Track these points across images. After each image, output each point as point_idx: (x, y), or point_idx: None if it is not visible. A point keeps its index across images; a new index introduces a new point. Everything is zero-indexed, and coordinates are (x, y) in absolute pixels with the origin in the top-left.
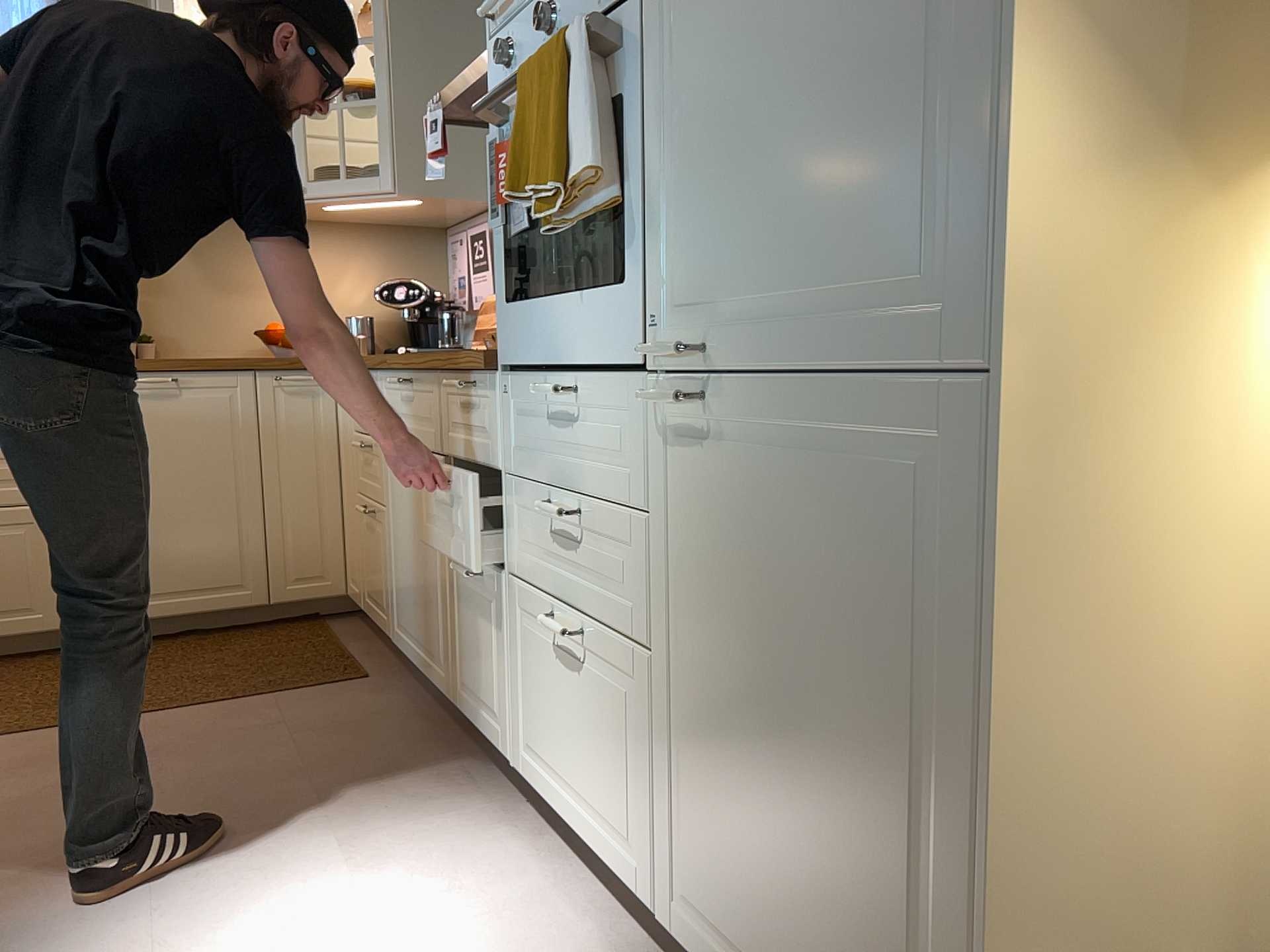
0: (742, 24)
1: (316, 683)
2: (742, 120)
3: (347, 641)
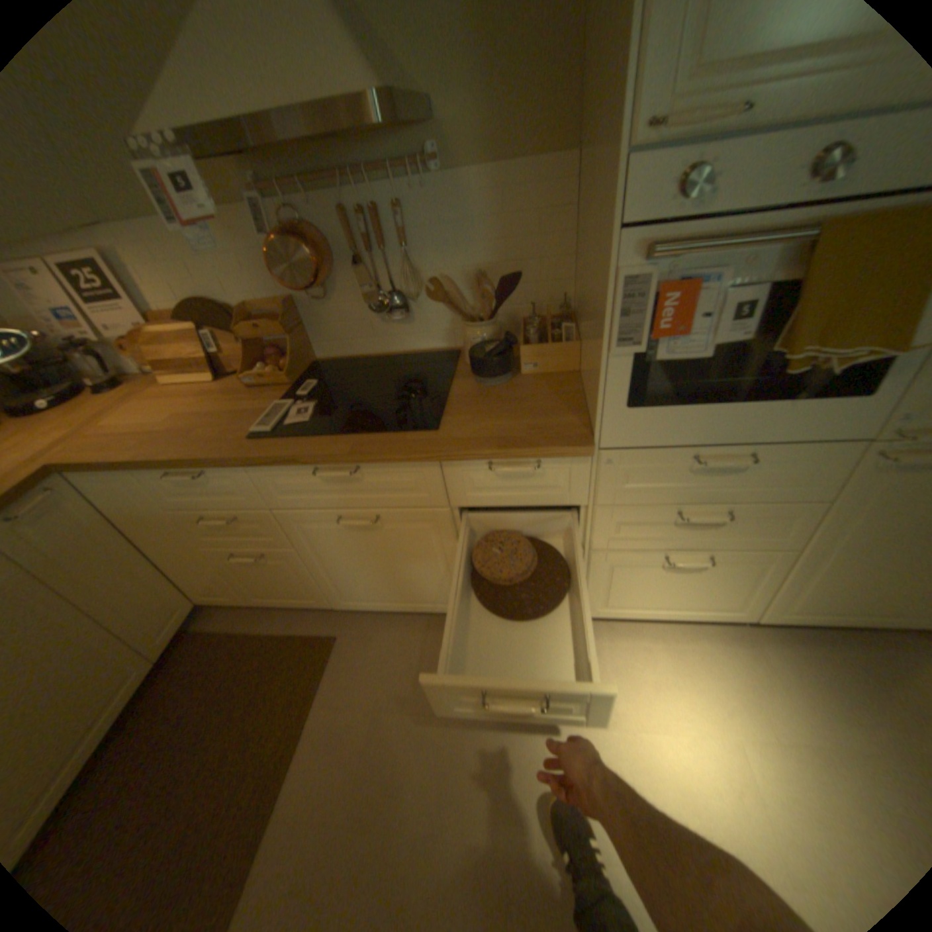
0: None
1: (316, 671)
2: None
3: (248, 628)
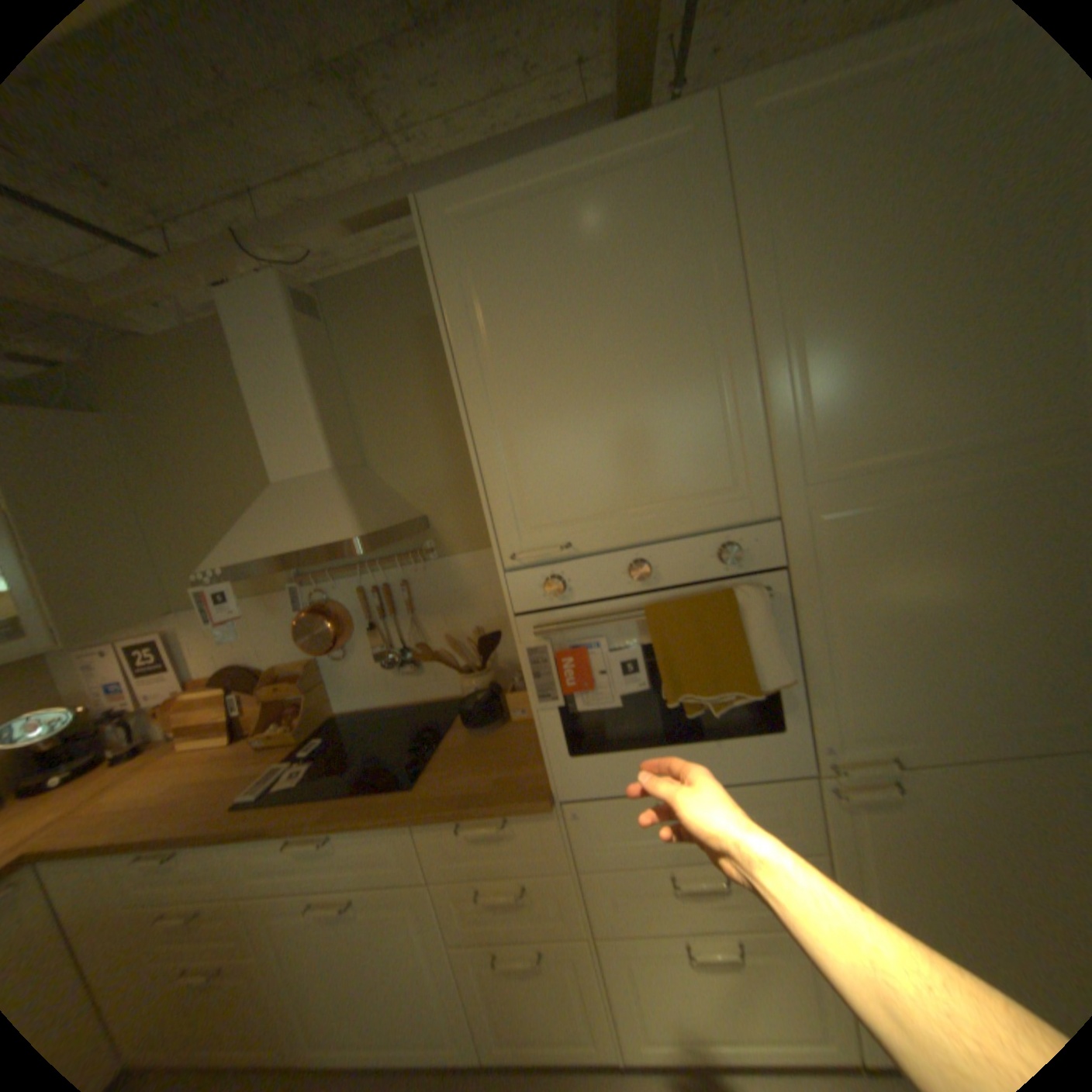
0: (906, 600)
1: None
2: (912, 646)
3: None
